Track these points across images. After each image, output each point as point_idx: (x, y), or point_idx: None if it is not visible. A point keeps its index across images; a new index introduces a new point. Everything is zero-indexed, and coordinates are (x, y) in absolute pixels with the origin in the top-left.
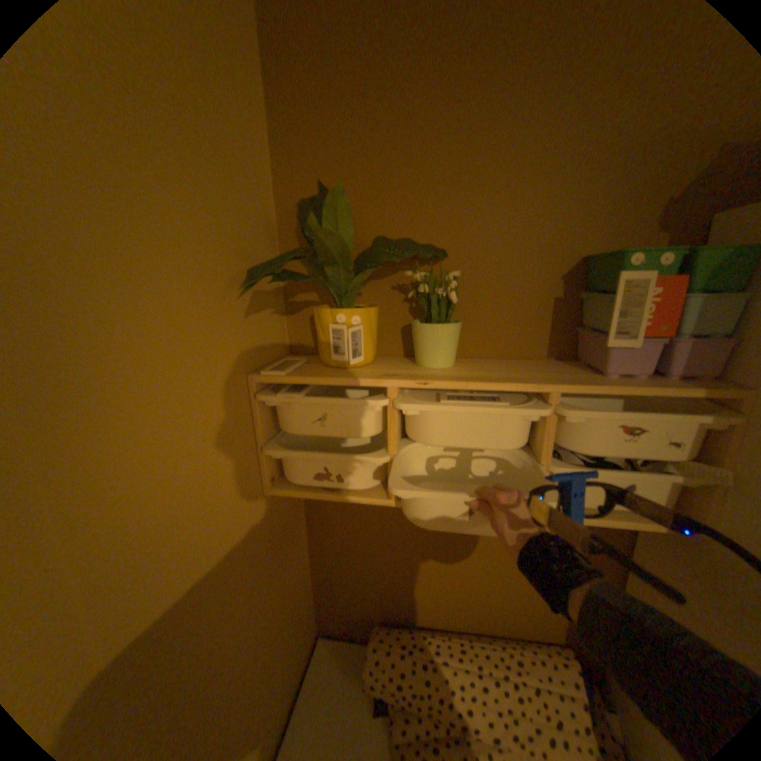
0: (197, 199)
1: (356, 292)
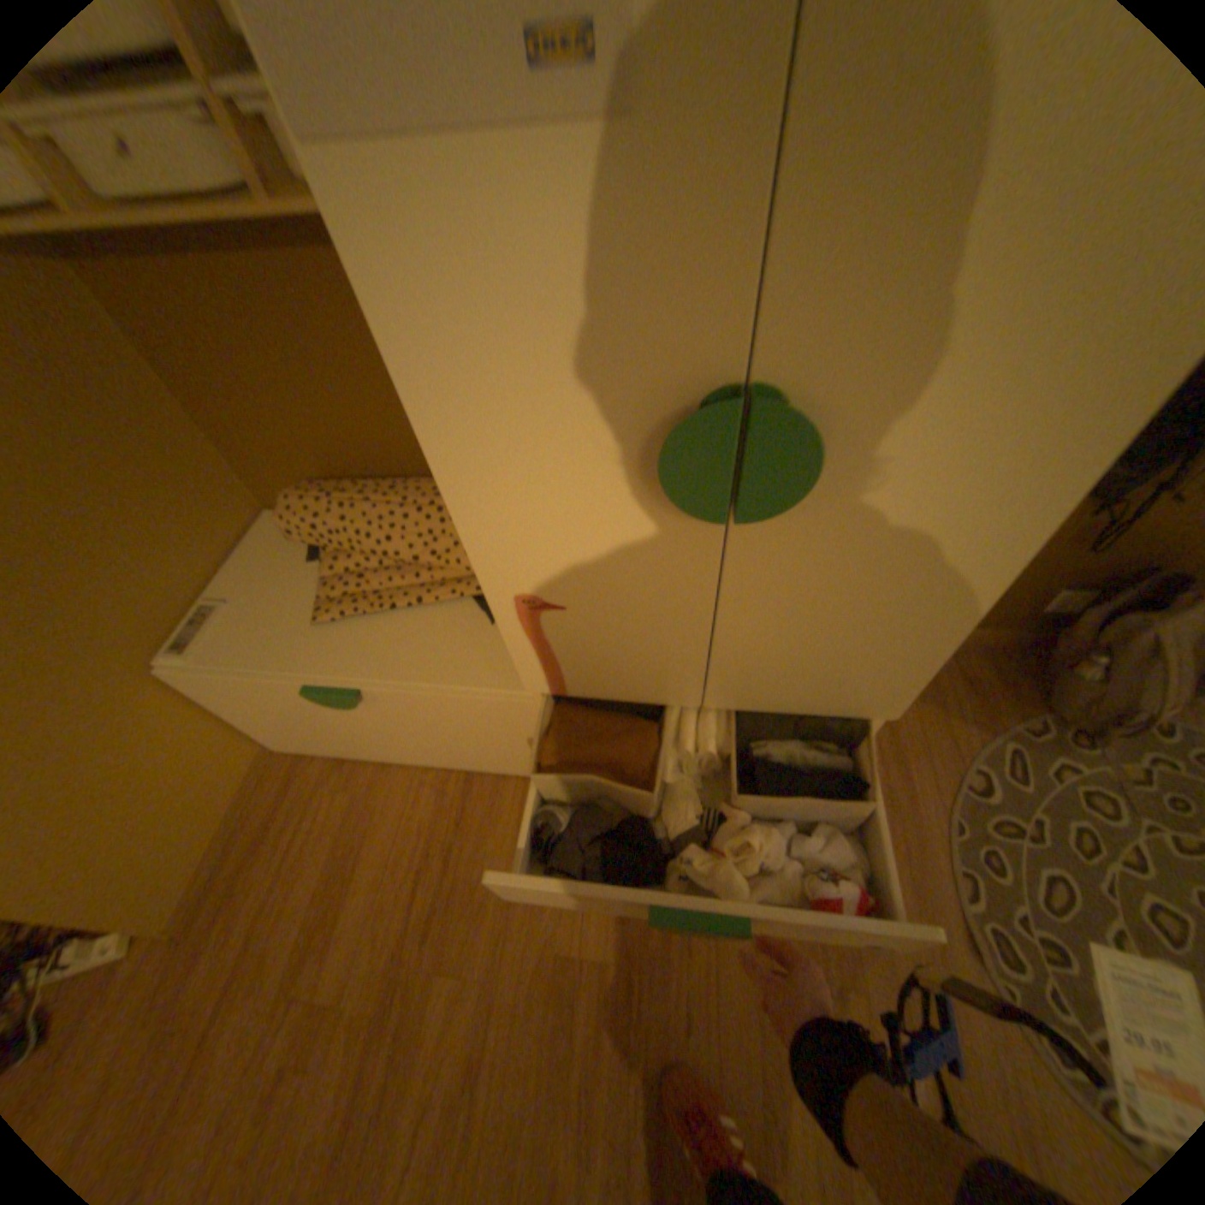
0: None
1: None
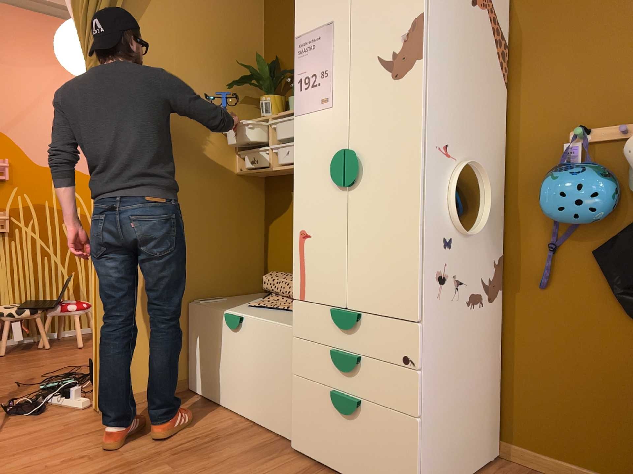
0: (225, 65)
1: (273, 91)
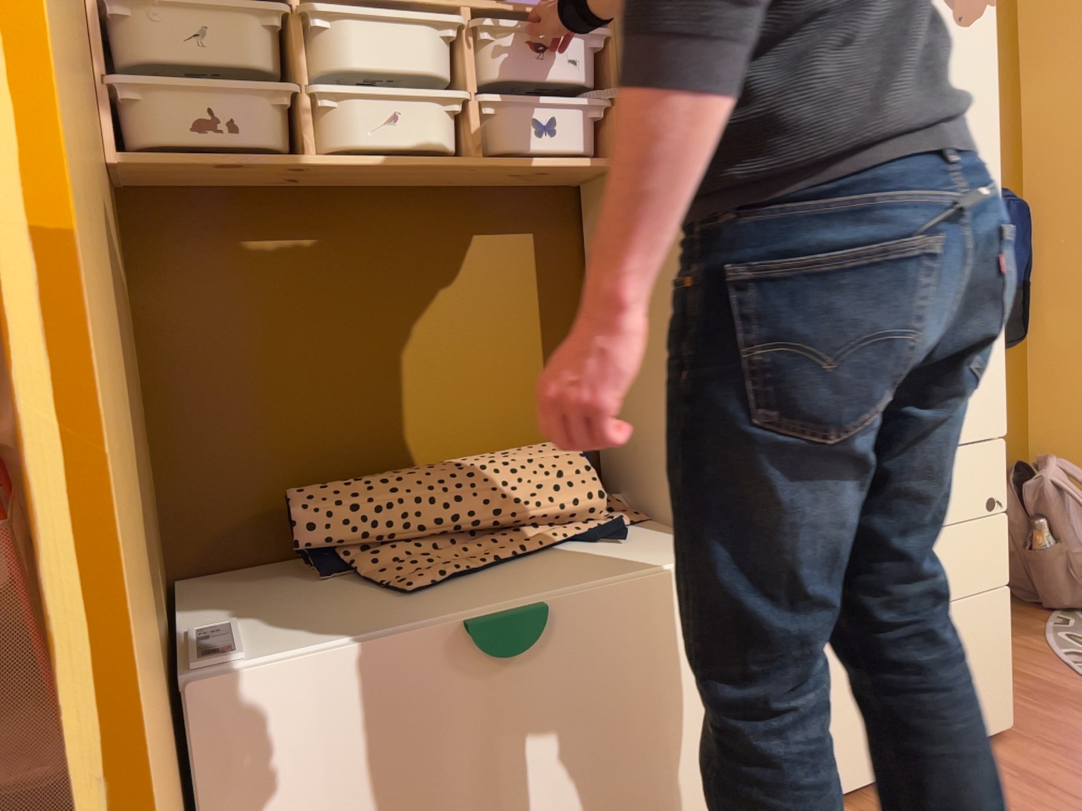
0: None
1: None
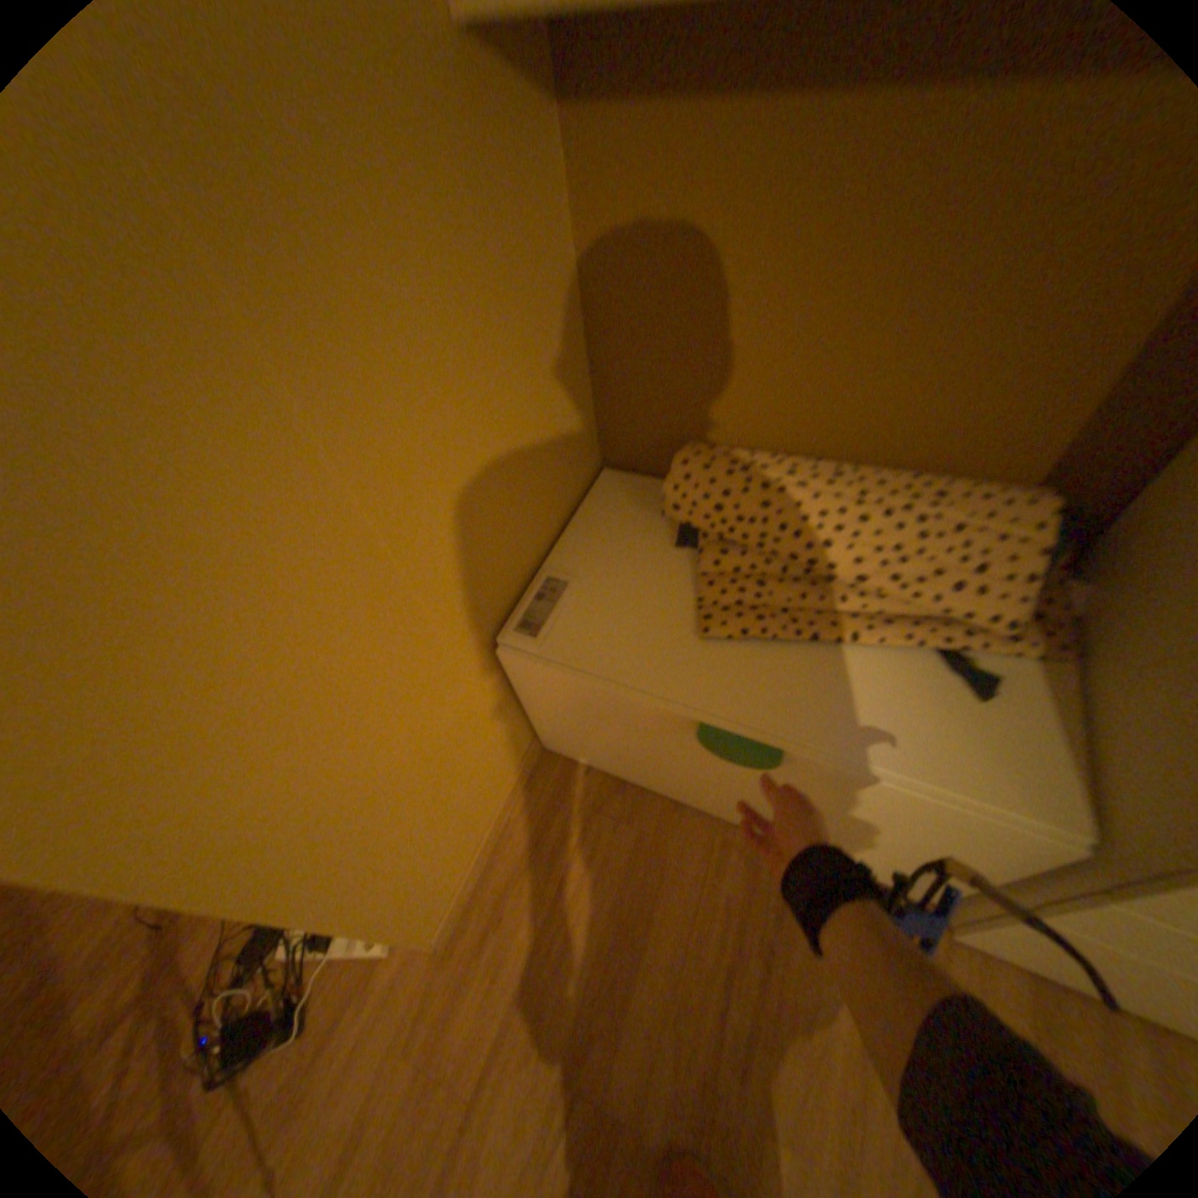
0: None
1: None
